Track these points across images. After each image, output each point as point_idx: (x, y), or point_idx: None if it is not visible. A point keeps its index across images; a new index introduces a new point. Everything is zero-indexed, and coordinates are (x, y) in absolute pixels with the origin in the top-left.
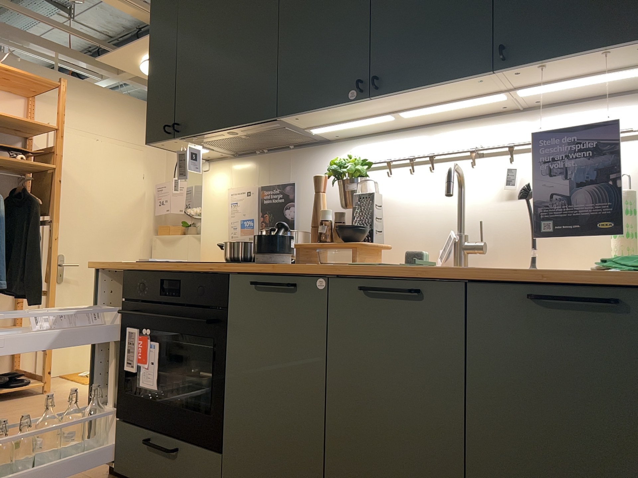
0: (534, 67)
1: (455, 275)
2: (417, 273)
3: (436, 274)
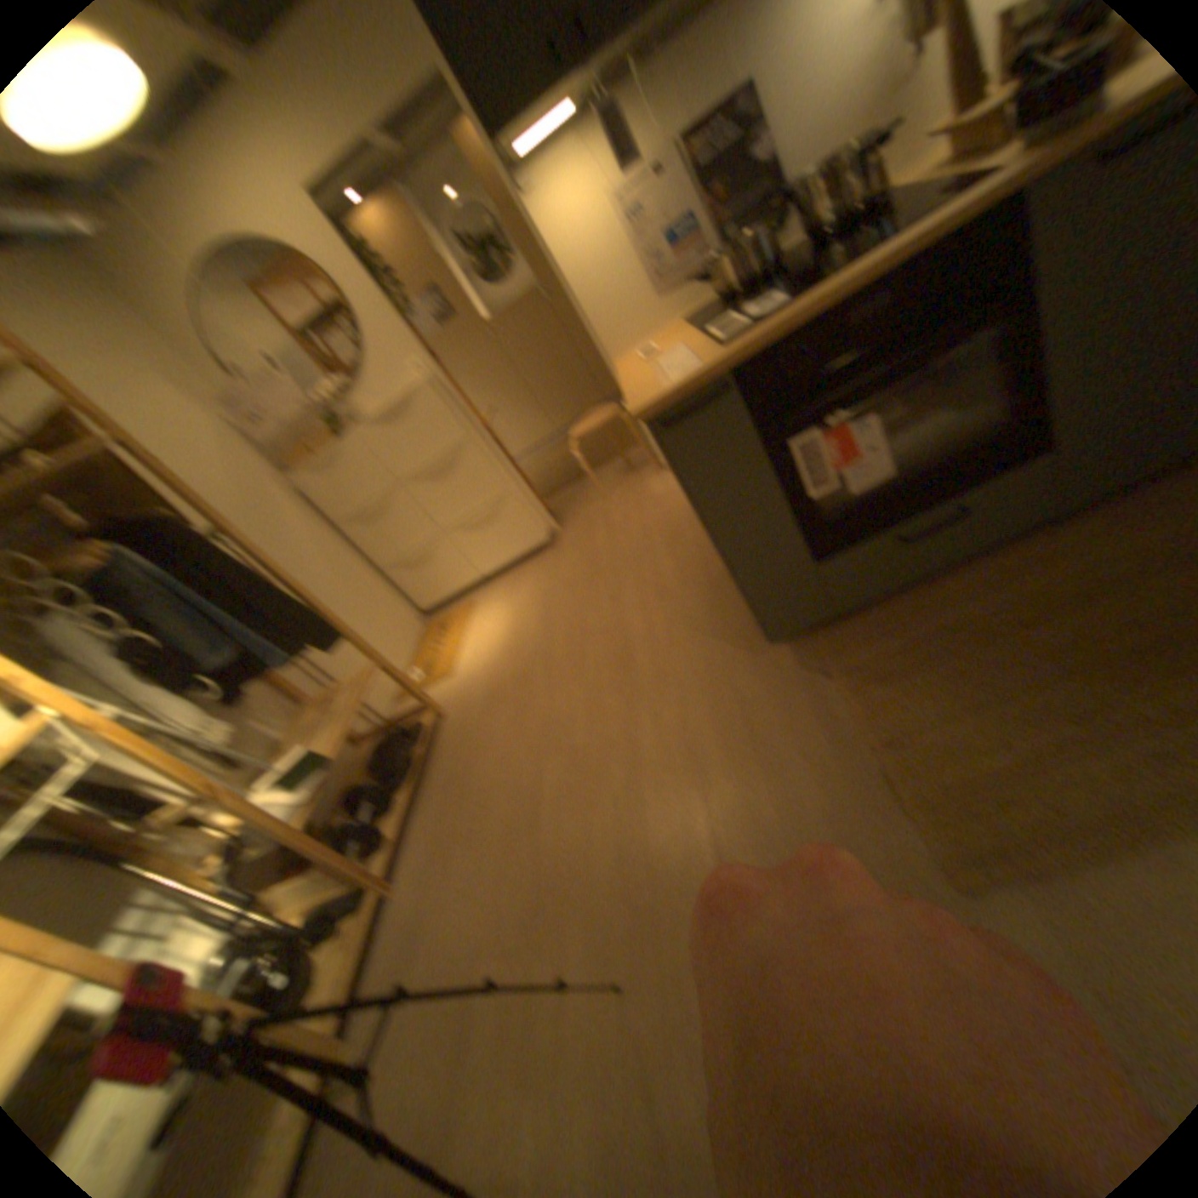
0: None
1: None
2: None
3: None
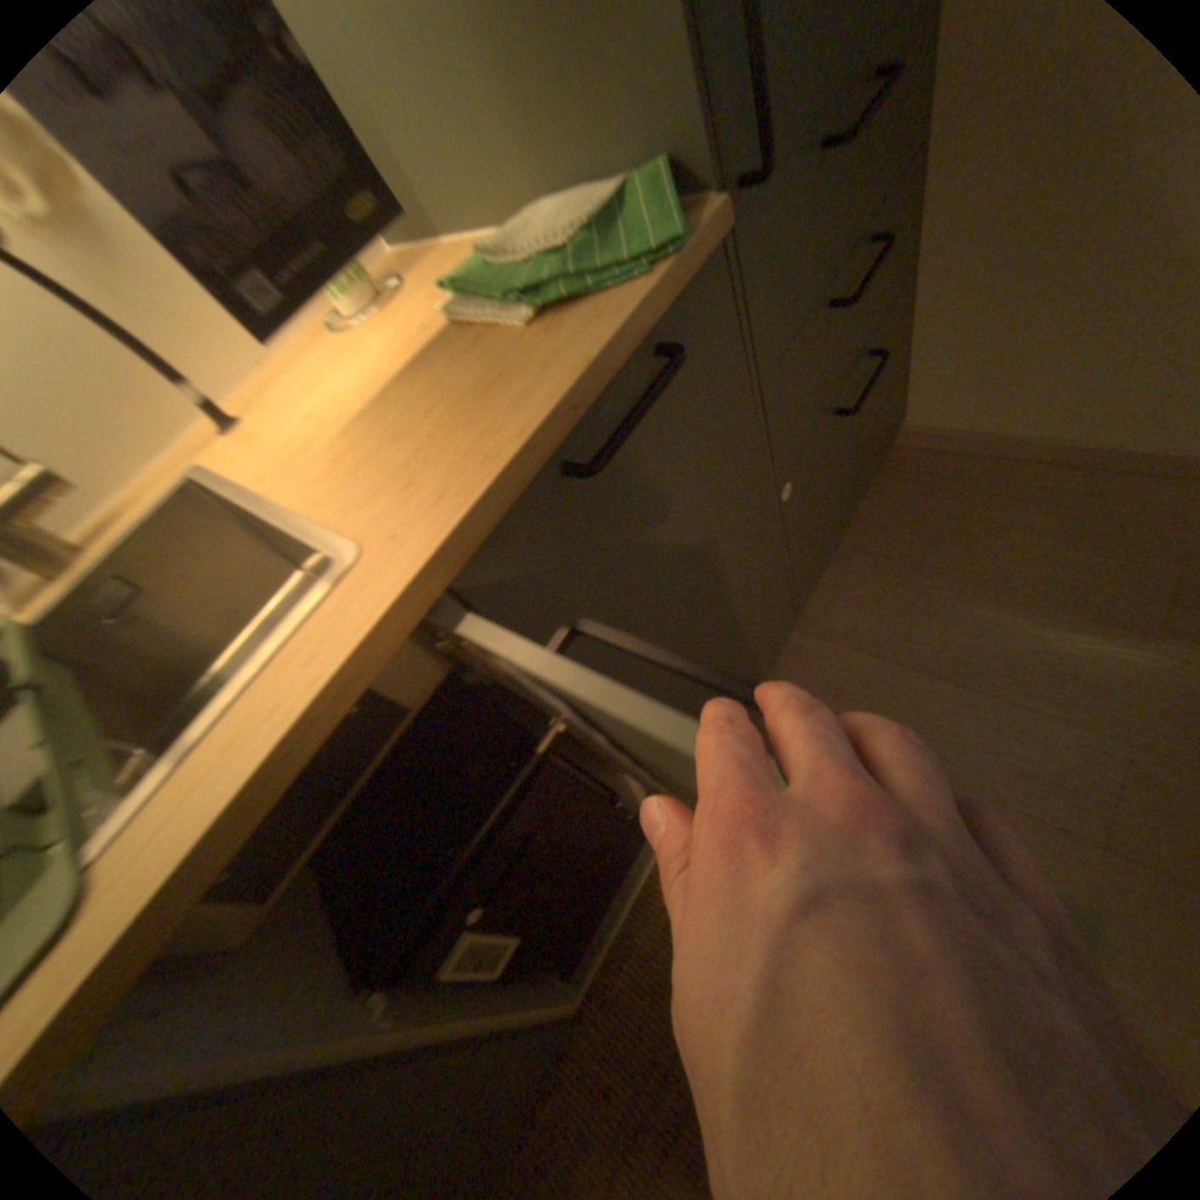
0: None
1: (431, 598)
2: (330, 717)
3: (383, 655)
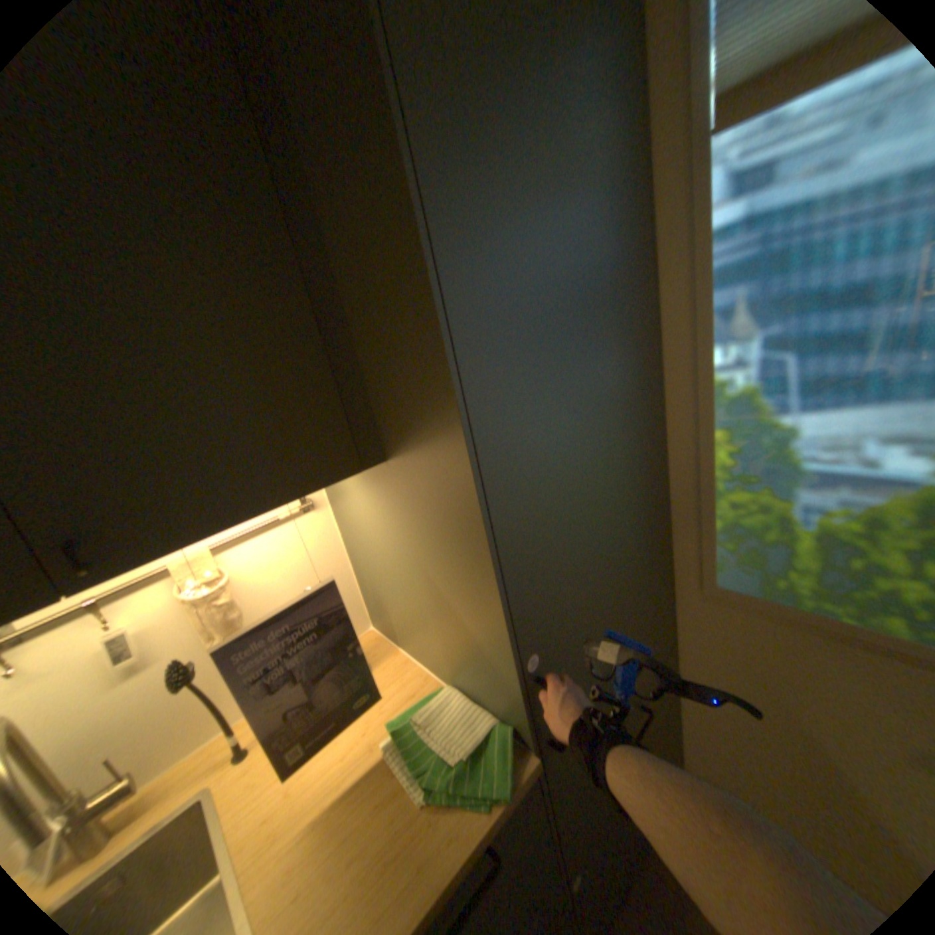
0: (169, 547)
1: None
2: None
3: None
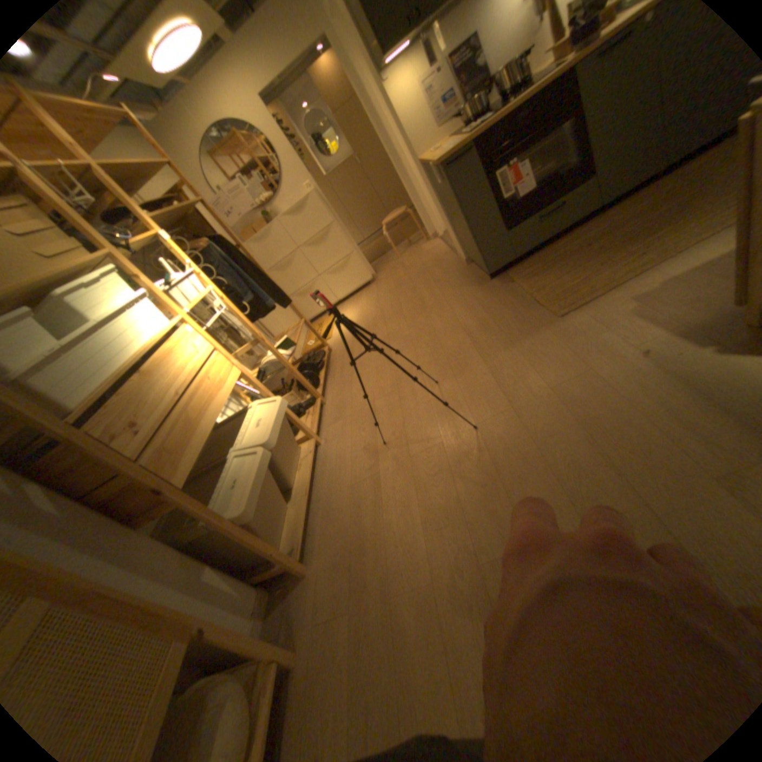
0: None
1: None
2: None
3: None
